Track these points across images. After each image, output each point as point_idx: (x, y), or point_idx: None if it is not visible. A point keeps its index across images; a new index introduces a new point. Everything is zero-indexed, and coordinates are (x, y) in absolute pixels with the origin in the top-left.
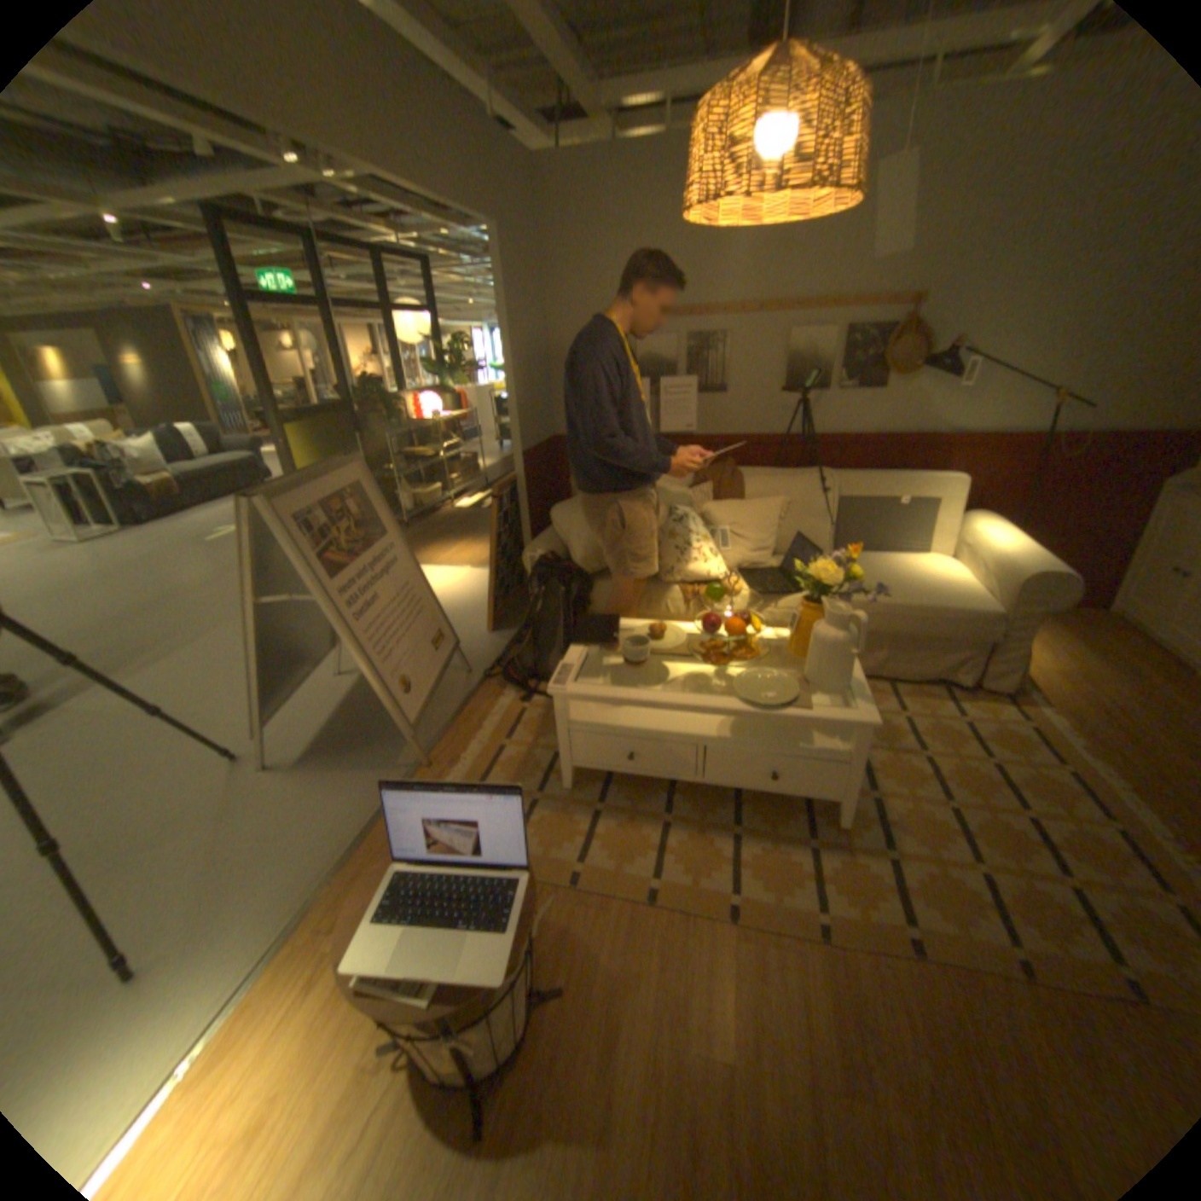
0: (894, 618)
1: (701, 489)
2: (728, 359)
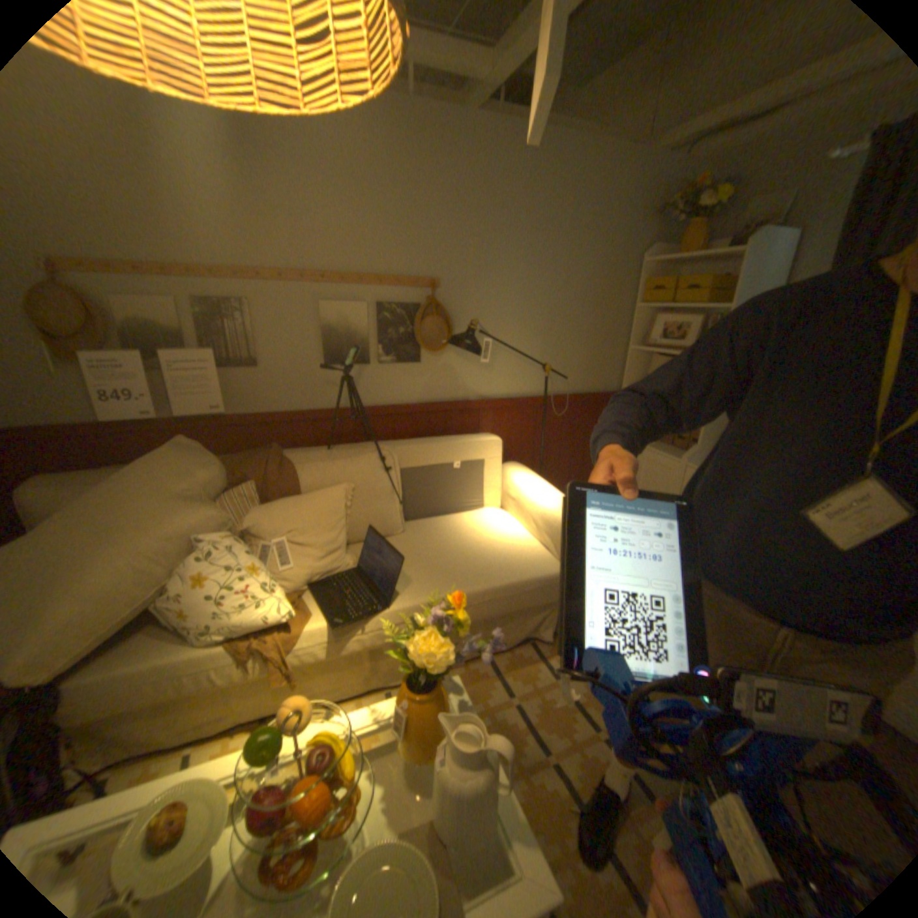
0: (485, 606)
1: (242, 490)
2: (252, 329)
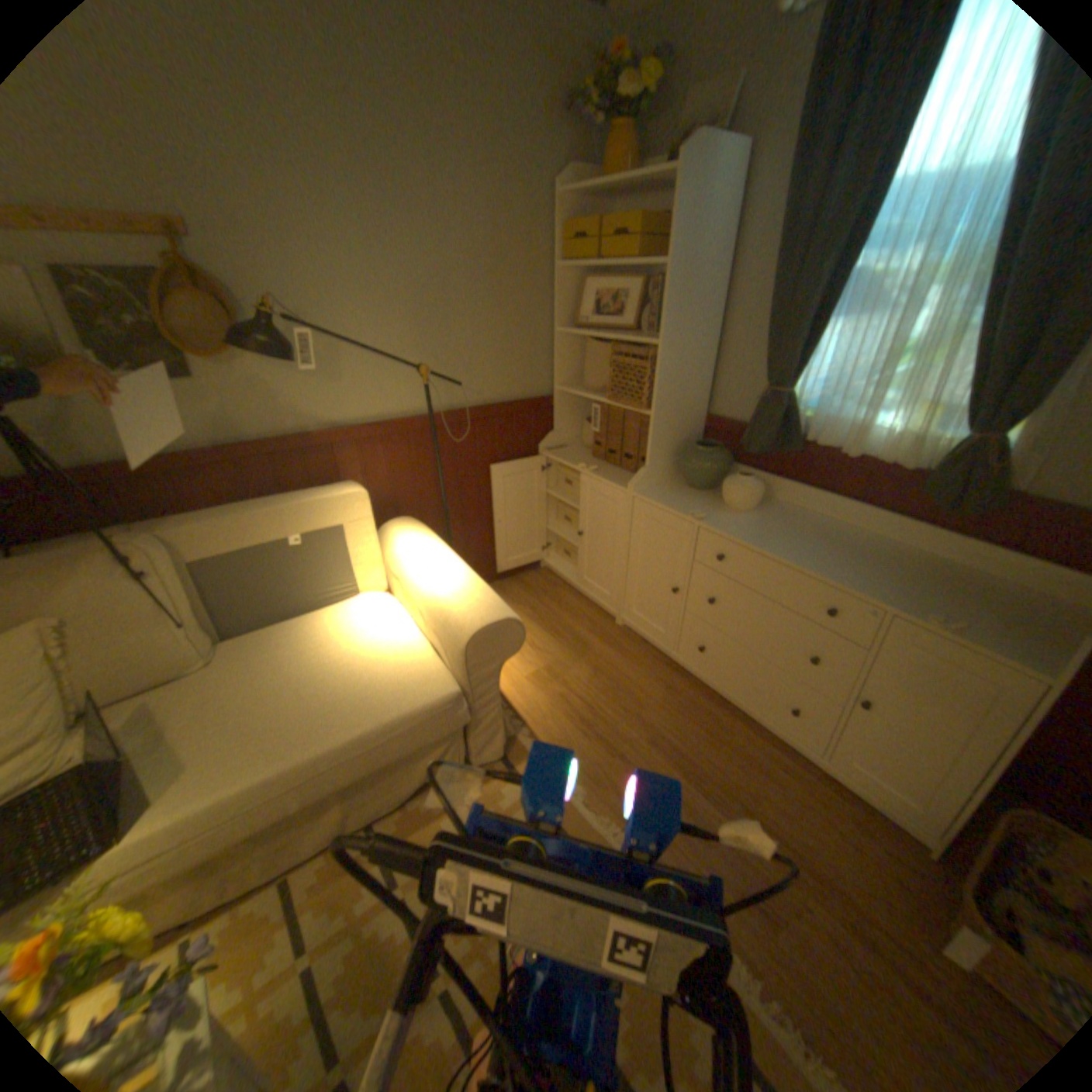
0: (322, 778)
1: None
2: None
